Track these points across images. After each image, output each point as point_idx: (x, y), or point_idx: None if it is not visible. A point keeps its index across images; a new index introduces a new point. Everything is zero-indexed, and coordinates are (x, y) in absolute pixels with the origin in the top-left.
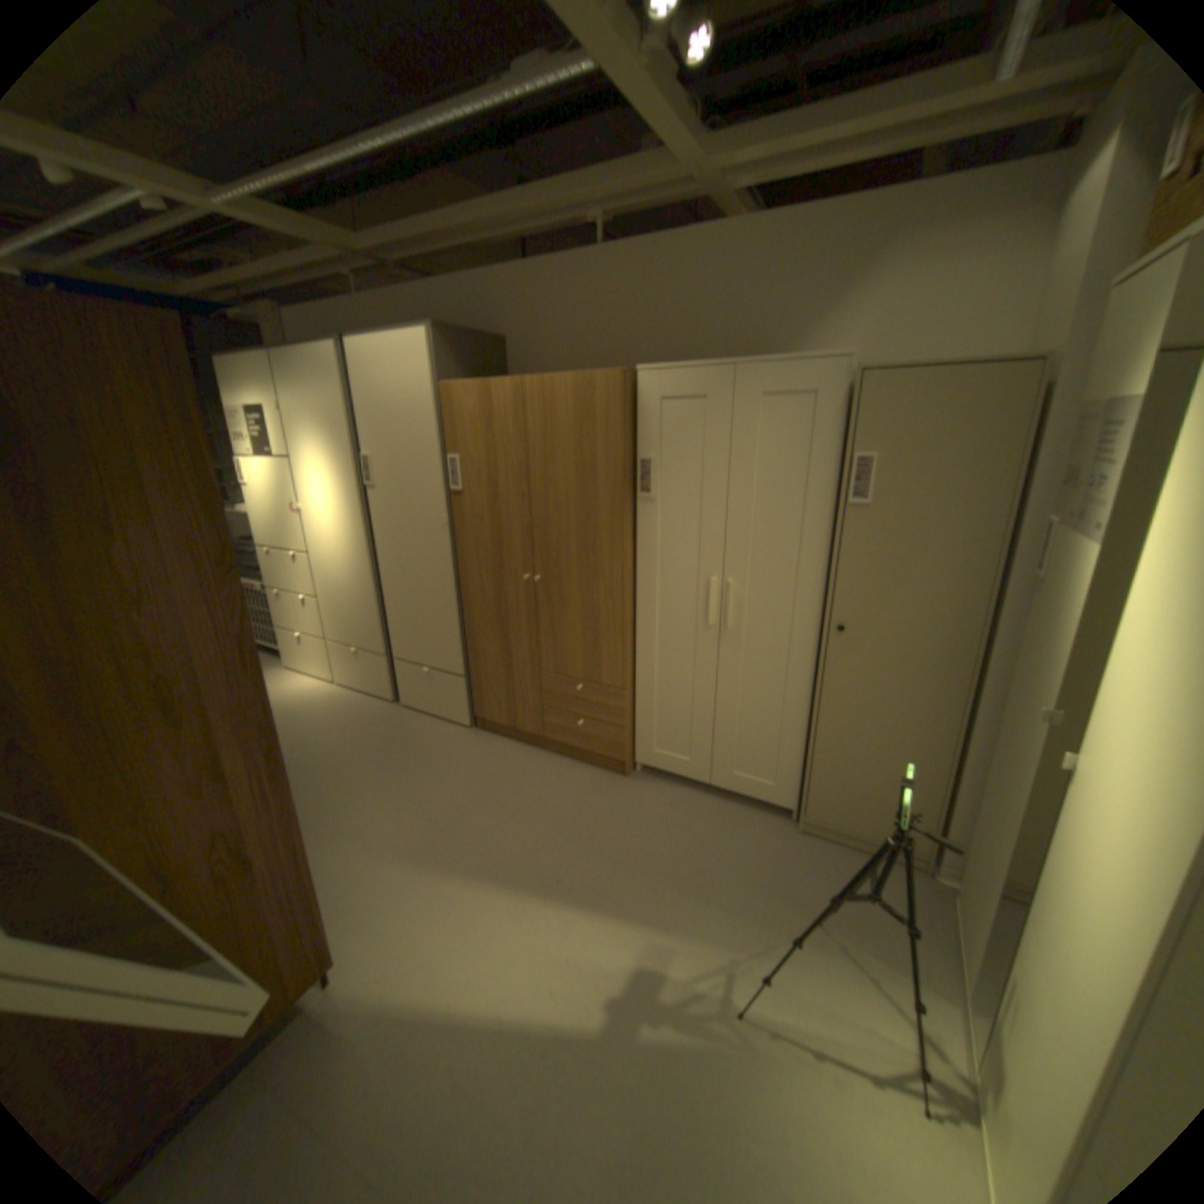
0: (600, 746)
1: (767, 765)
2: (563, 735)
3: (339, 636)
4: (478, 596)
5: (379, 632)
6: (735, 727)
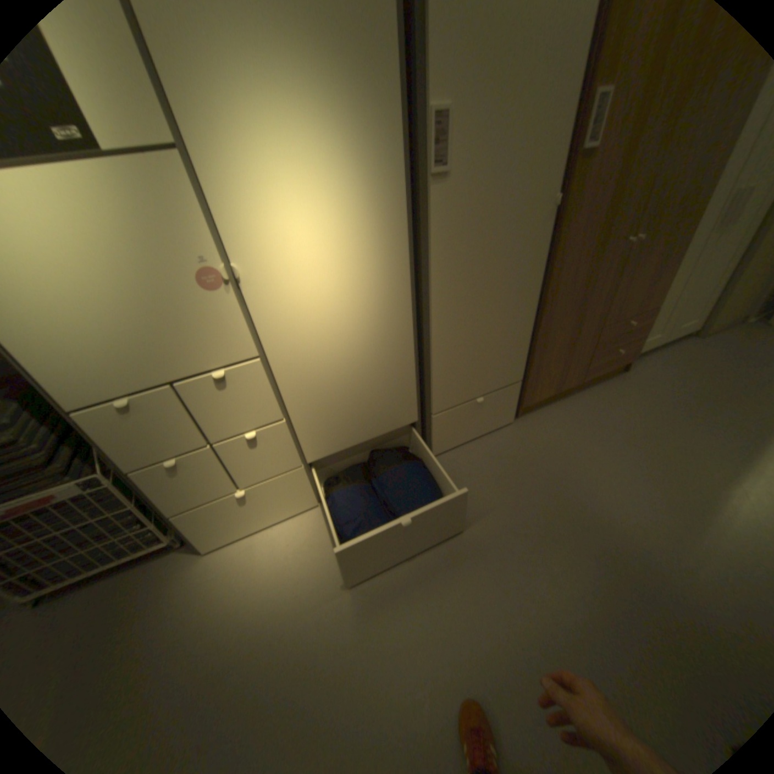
0: (624, 361)
1: (699, 312)
2: (599, 371)
3: (333, 444)
4: (567, 284)
5: (412, 398)
6: (697, 297)
